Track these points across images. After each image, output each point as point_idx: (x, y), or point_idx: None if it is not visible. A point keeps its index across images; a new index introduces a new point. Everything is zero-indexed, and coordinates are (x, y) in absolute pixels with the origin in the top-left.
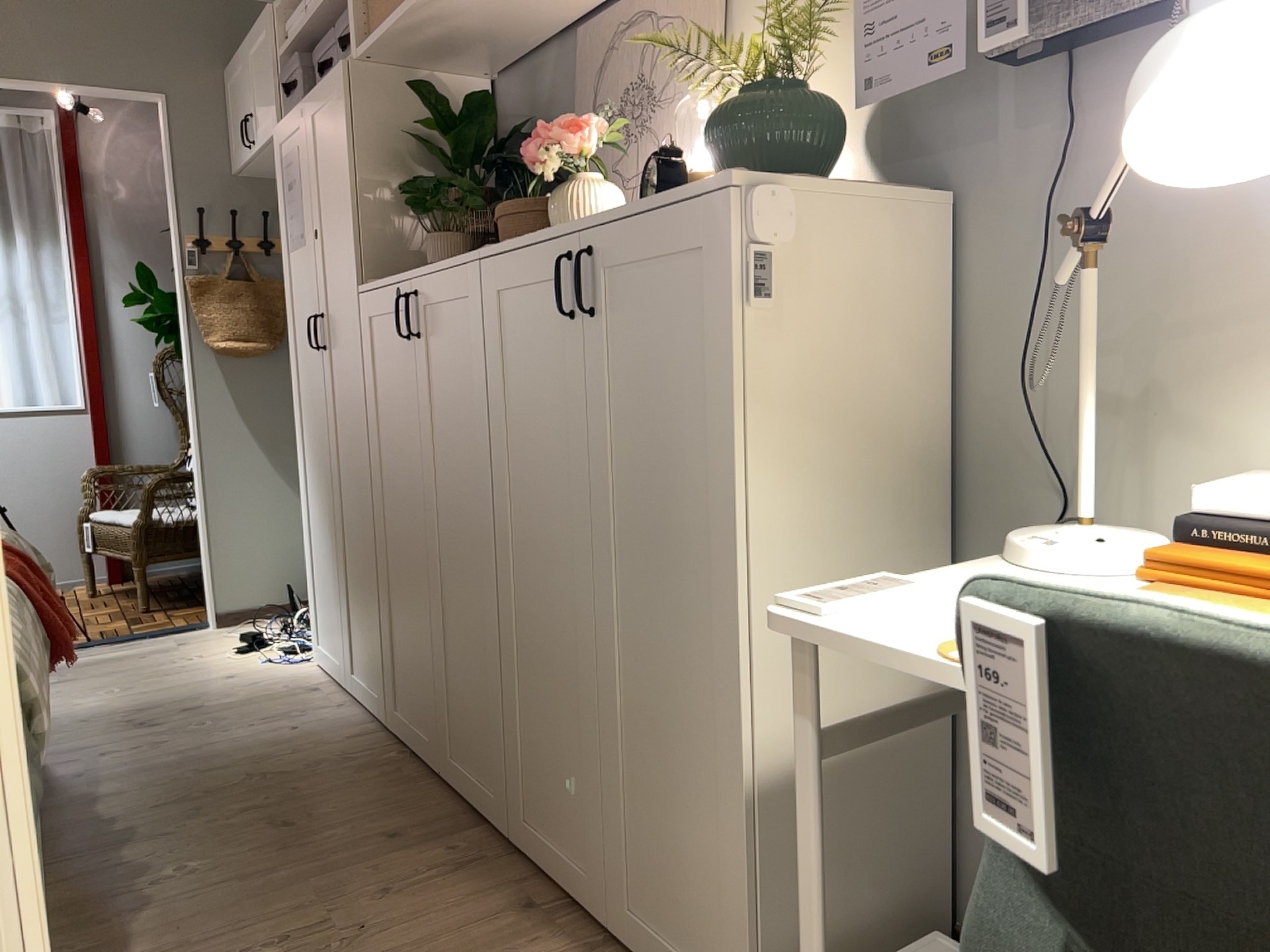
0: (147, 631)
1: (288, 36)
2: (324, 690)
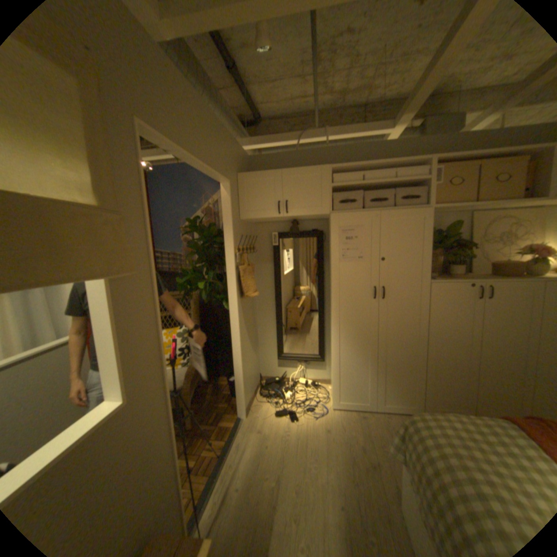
0: (228, 437)
1: (334, 180)
2: (367, 417)
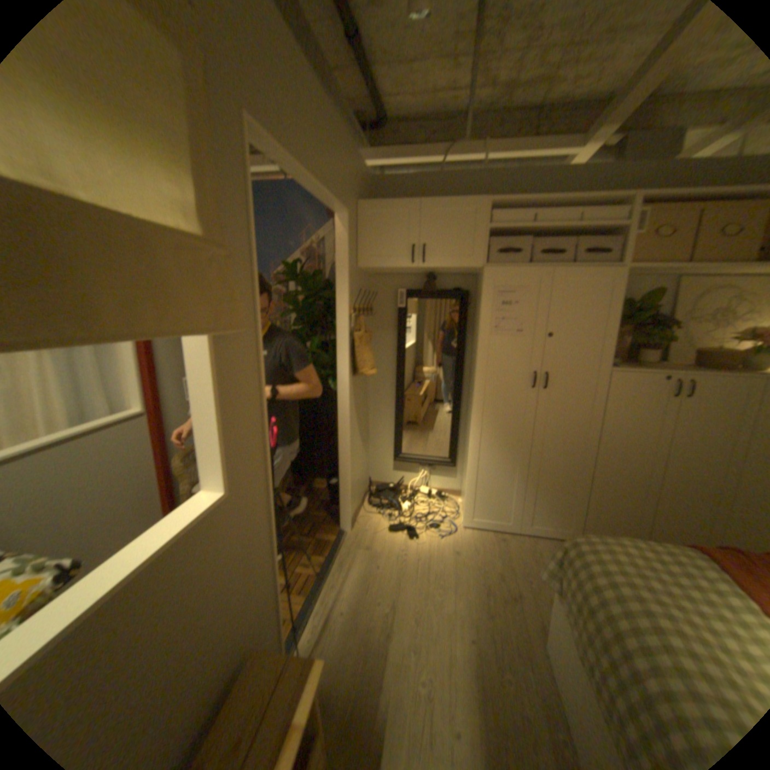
0: (329, 553)
1: (493, 219)
2: (507, 539)
